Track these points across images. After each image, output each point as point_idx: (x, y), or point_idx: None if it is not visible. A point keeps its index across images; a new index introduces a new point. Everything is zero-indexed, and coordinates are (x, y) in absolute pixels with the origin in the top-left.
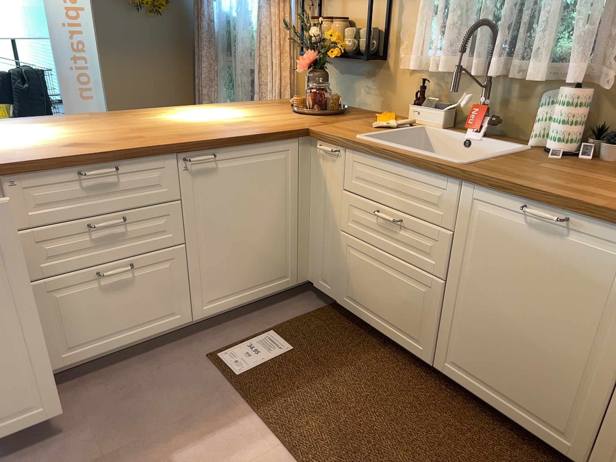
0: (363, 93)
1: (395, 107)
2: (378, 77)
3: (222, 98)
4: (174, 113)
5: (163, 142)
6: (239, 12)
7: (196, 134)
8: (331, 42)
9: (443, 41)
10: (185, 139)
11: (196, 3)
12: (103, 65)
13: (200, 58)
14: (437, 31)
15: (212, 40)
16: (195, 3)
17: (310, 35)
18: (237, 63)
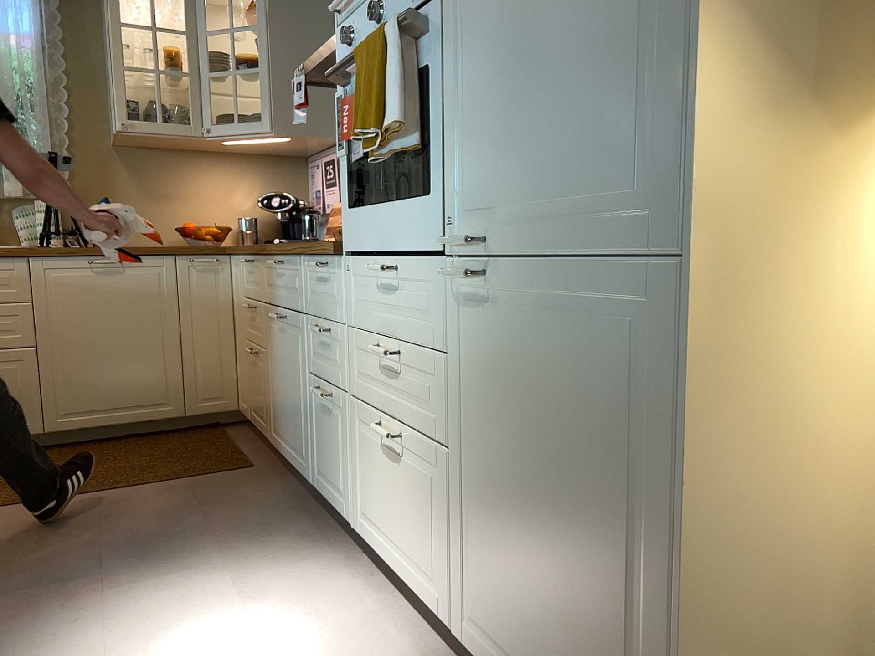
0: None
1: None
2: None
3: None
4: None
5: None
6: None
7: None
8: None
9: None
10: None
11: None
12: None
13: None
14: None
15: None
16: None
17: None
18: None
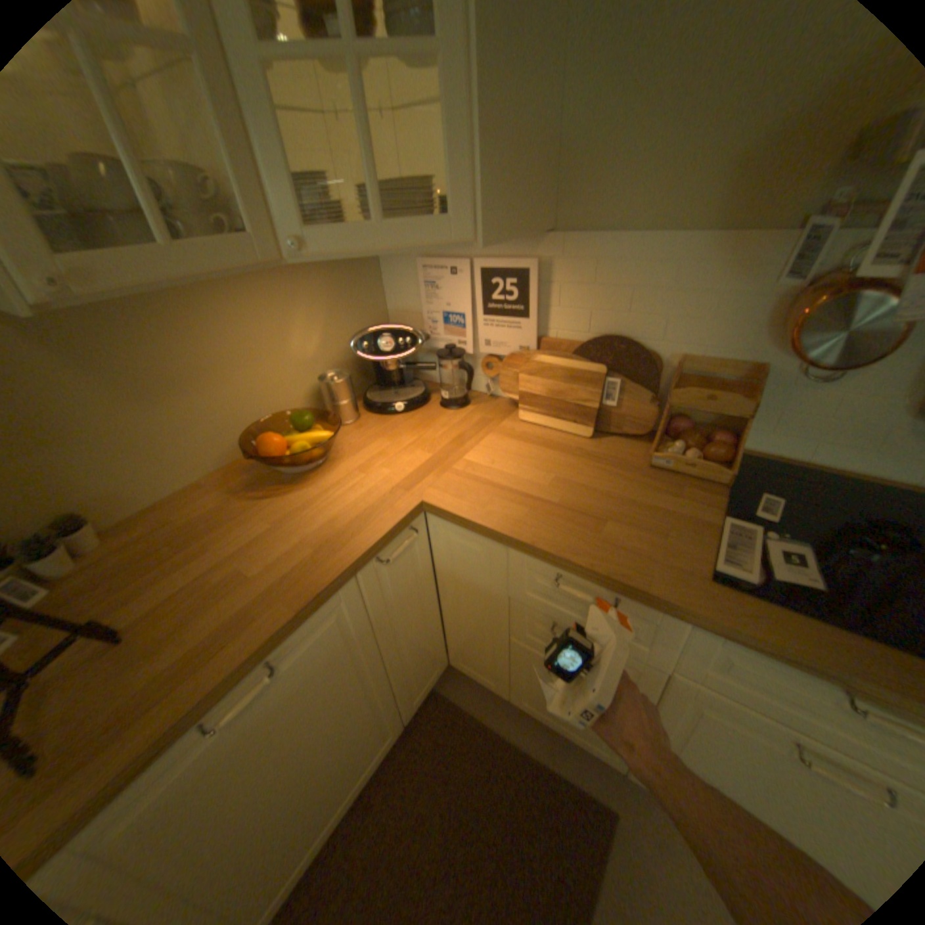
0: None
1: None
2: None
3: None
4: None
5: None
6: None
7: None
8: None
9: None
10: None
11: None
12: None
13: None
14: None
15: None
16: None
17: None
18: None
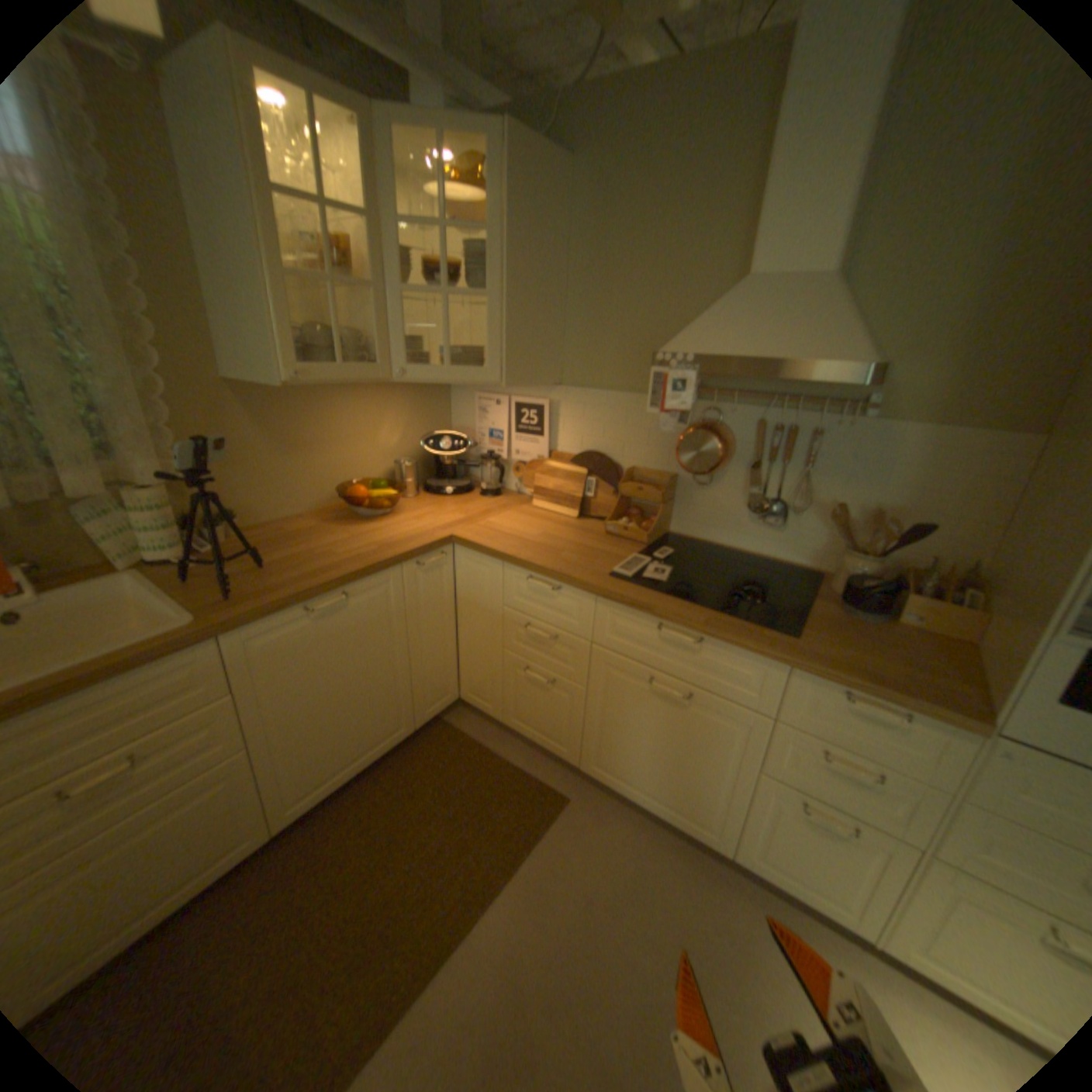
0: None
1: None
2: None
3: None
4: None
5: None
6: None
7: None
8: None
9: None
10: None
11: None
12: None
13: None
14: None
15: None
16: None
17: None
18: None
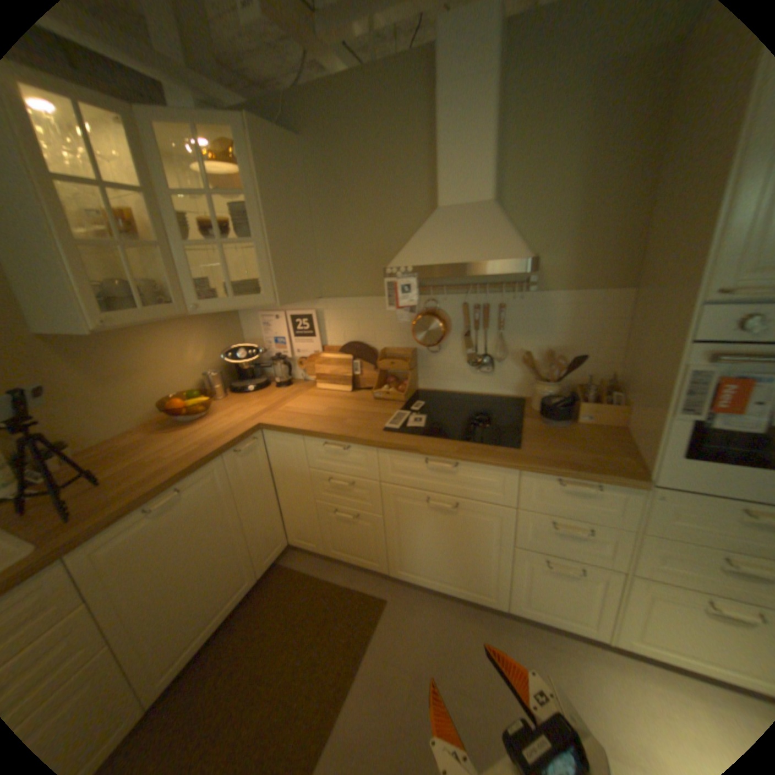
0: None
1: None
2: None
3: None
4: None
5: None
6: None
7: None
8: None
9: None
10: None
11: None
12: None
13: None
14: None
15: None
16: None
17: None
18: None
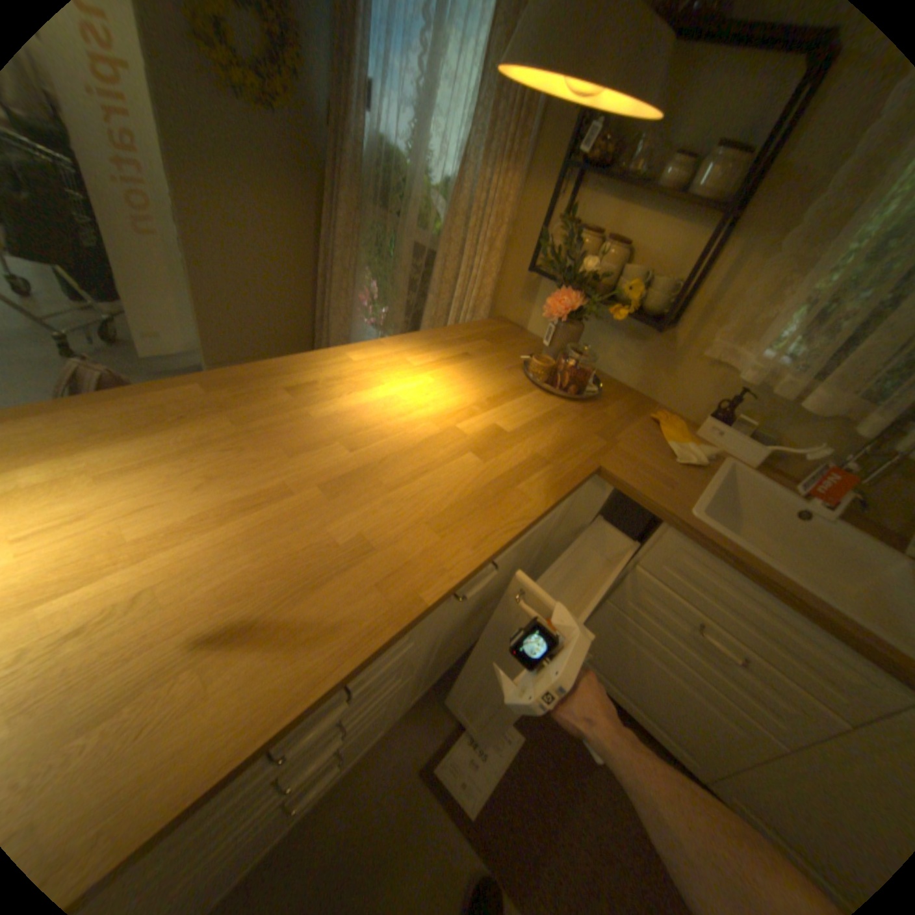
0: (615, 353)
1: (665, 394)
2: (652, 343)
3: (363, 269)
4: (359, 382)
5: (427, 585)
6: (416, 147)
7: (456, 510)
8: (620, 290)
9: (825, 355)
10: (453, 550)
11: (328, 96)
12: (171, 184)
13: (331, 197)
14: (823, 338)
15: (355, 173)
16: (328, 98)
17: (577, 259)
18: (399, 230)
